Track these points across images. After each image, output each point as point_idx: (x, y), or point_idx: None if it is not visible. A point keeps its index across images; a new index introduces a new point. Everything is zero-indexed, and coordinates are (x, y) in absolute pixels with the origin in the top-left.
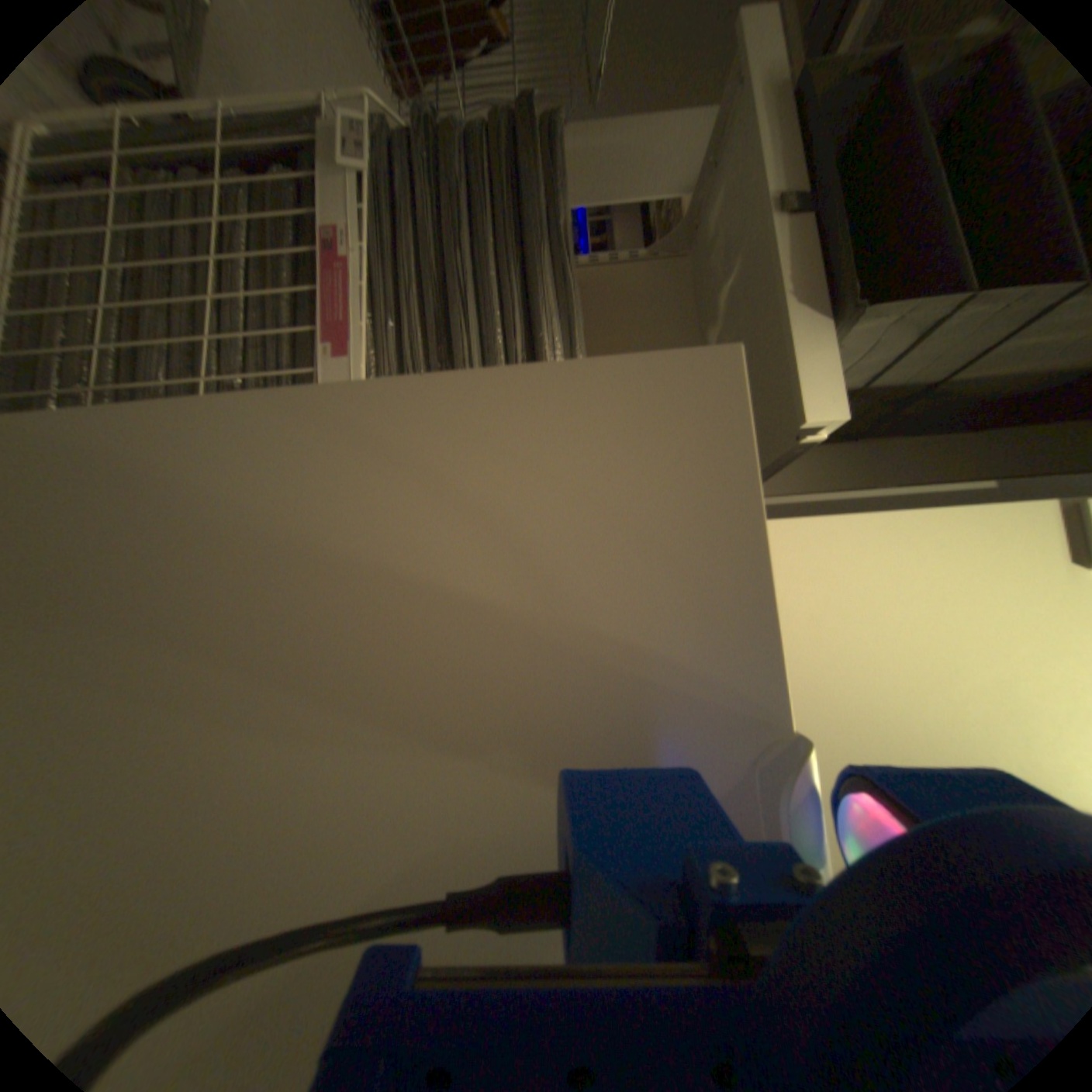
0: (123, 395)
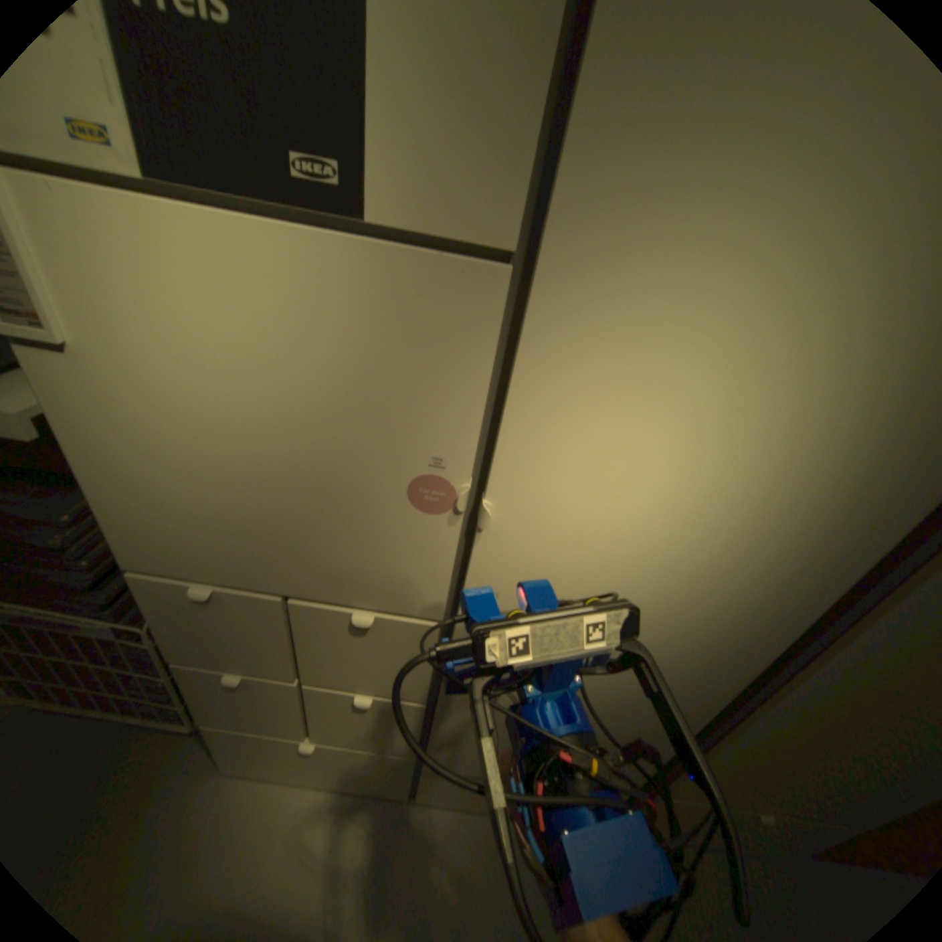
0: (127, 689)
